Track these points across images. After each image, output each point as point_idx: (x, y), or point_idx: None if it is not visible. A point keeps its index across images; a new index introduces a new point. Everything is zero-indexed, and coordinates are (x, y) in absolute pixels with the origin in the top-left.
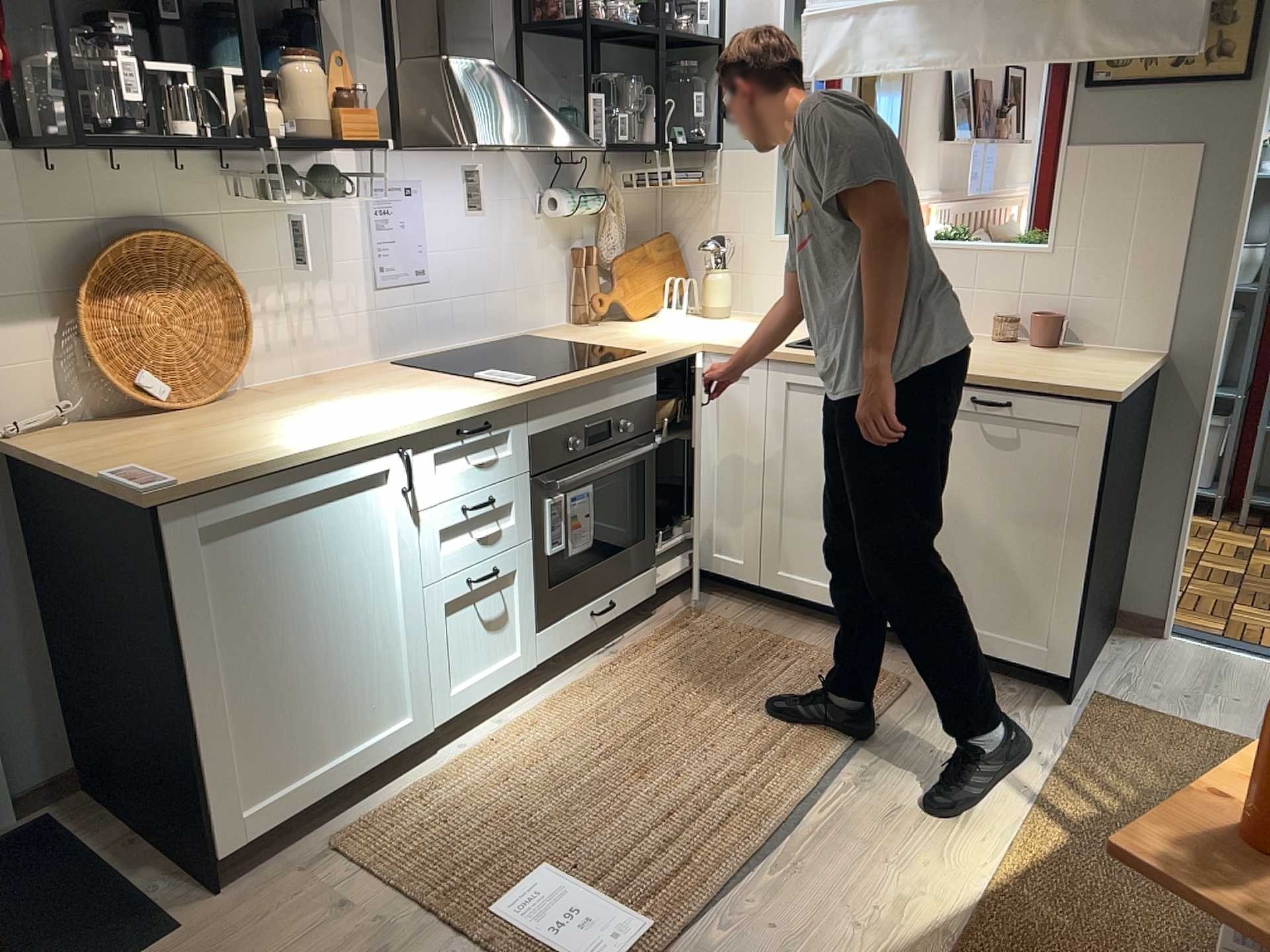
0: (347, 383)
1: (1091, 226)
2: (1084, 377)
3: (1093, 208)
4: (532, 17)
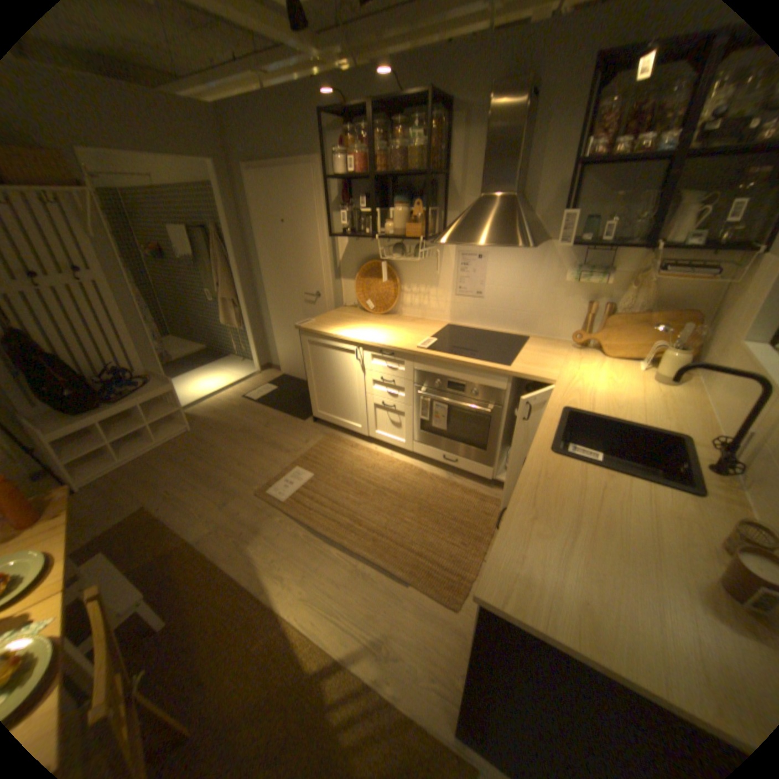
0: (414, 324)
1: None
2: (535, 579)
3: None
4: (601, 152)
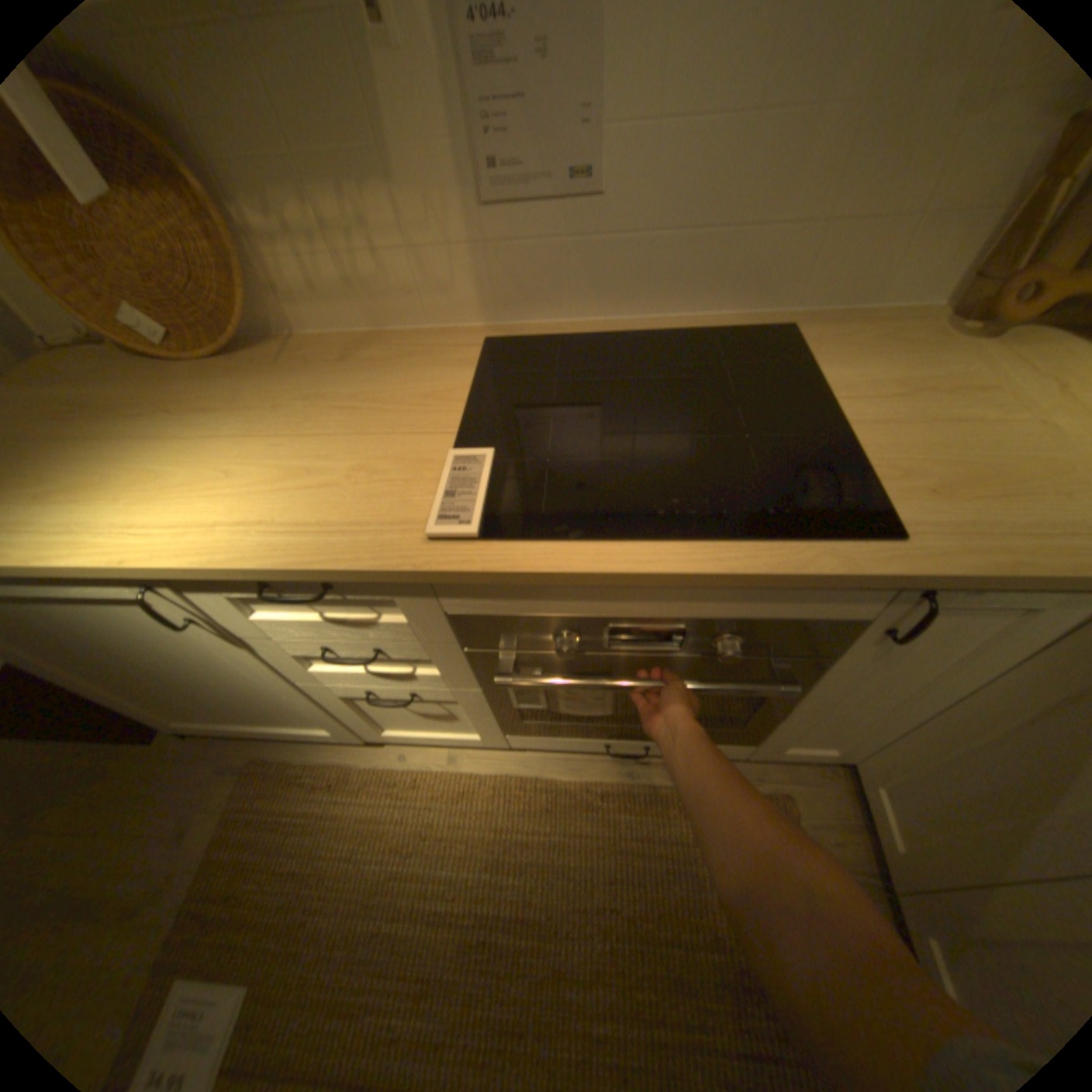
0: (359, 371)
1: None
2: None
3: None
4: None
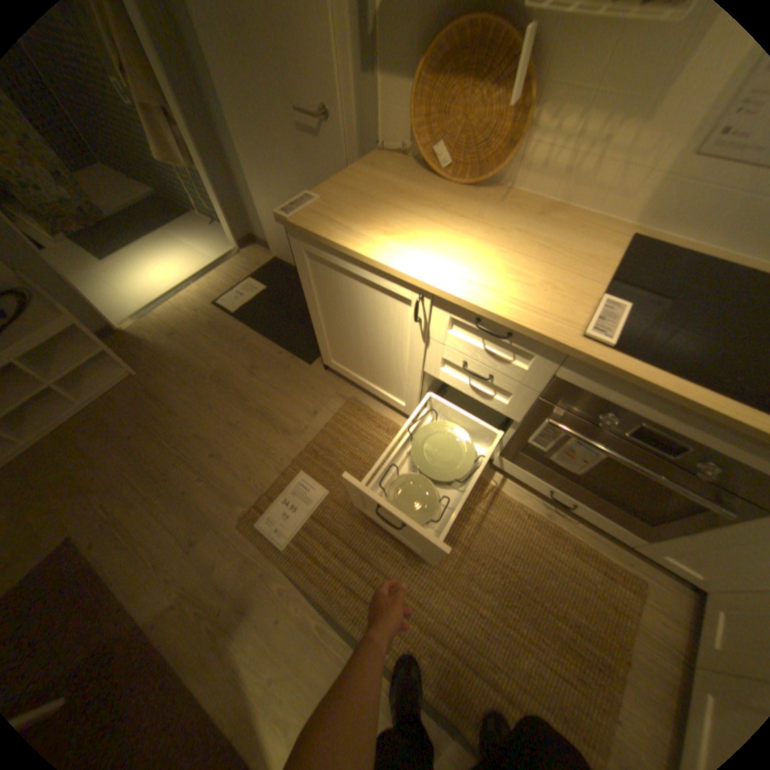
0: (551, 225)
1: None
2: None
3: None
4: None
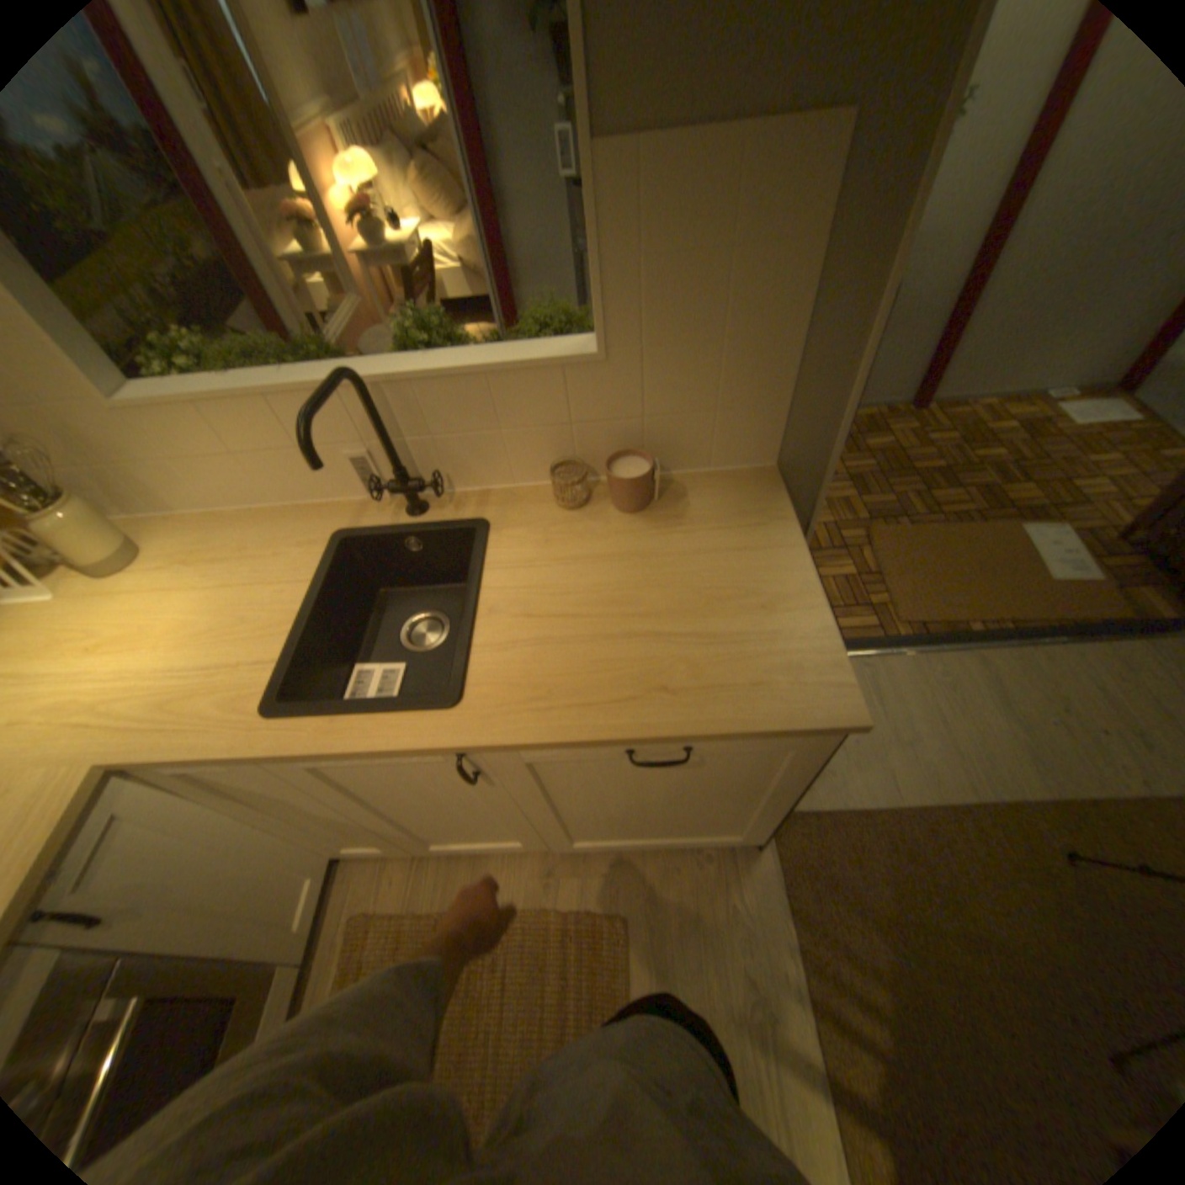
0: None
1: (657, 310)
2: (770, 663)
3: (658, 275)
4: None
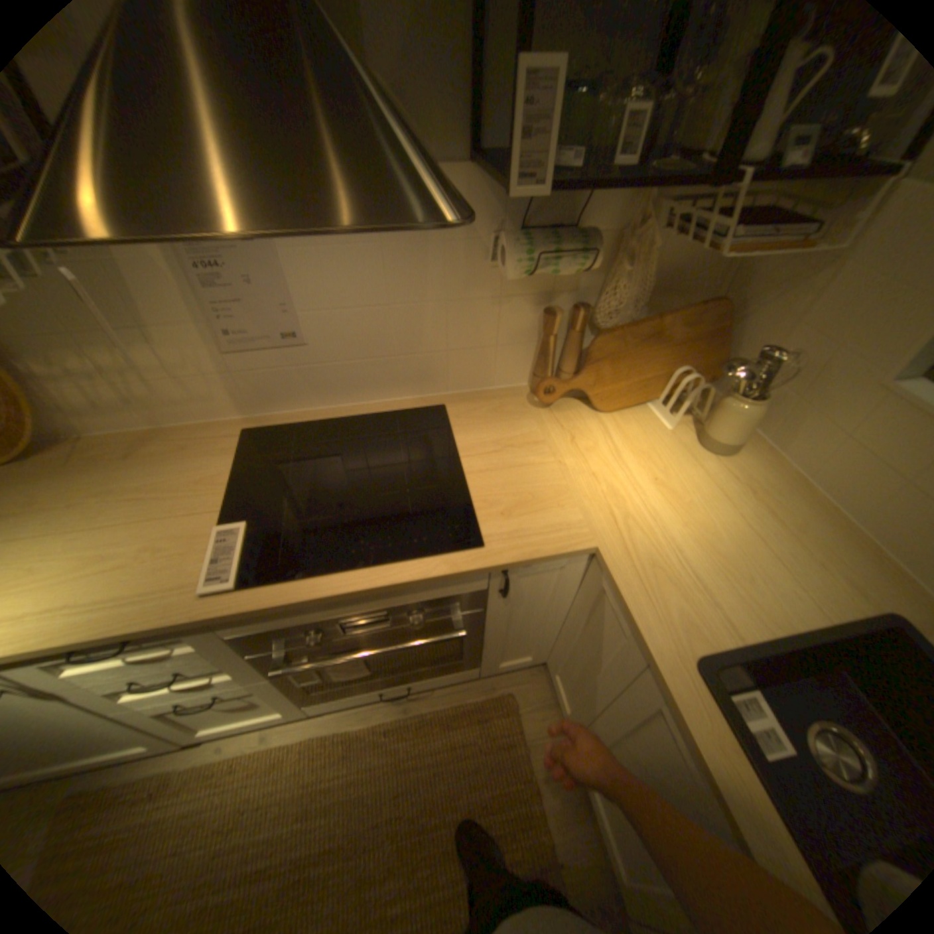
0: (141, 466)
1: None
2: None
3: None
4: None
